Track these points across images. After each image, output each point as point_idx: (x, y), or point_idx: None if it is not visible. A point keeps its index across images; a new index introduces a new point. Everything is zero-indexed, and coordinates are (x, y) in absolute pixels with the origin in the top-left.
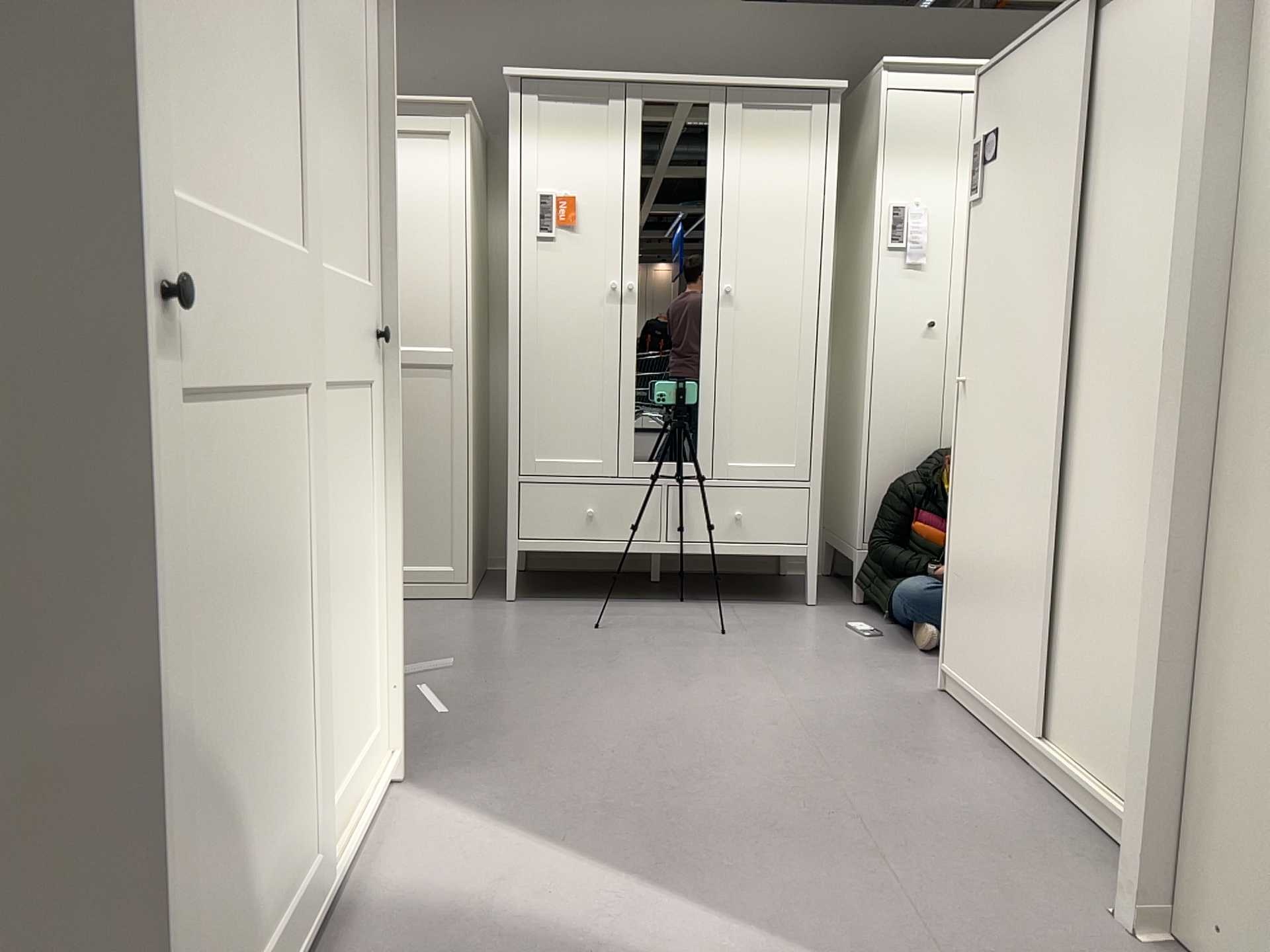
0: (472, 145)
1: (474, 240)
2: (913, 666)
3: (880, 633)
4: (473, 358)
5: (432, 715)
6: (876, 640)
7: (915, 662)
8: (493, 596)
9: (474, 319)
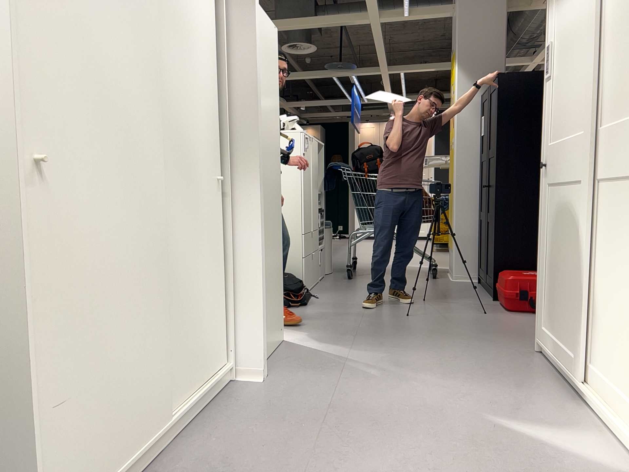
0: None
1: None
2: None
3: None
4: None
5: None
6: None
7: None
8: None
9: None
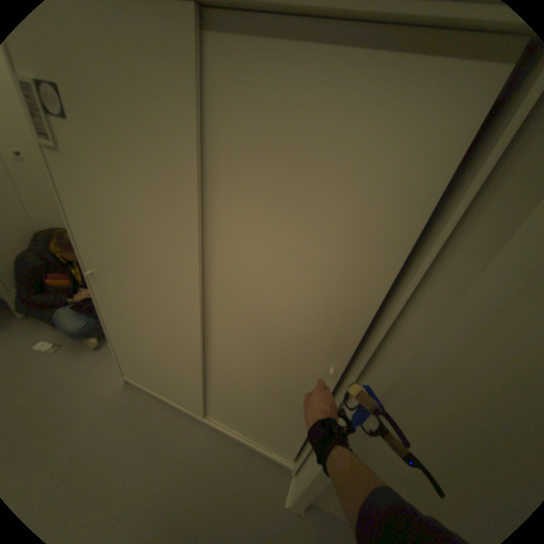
0: None
1: None
2: (95, 367)
3: (56, 344)
4: None
5: None
6: (59, 354)
7: (93, 362)
8: None
9: None
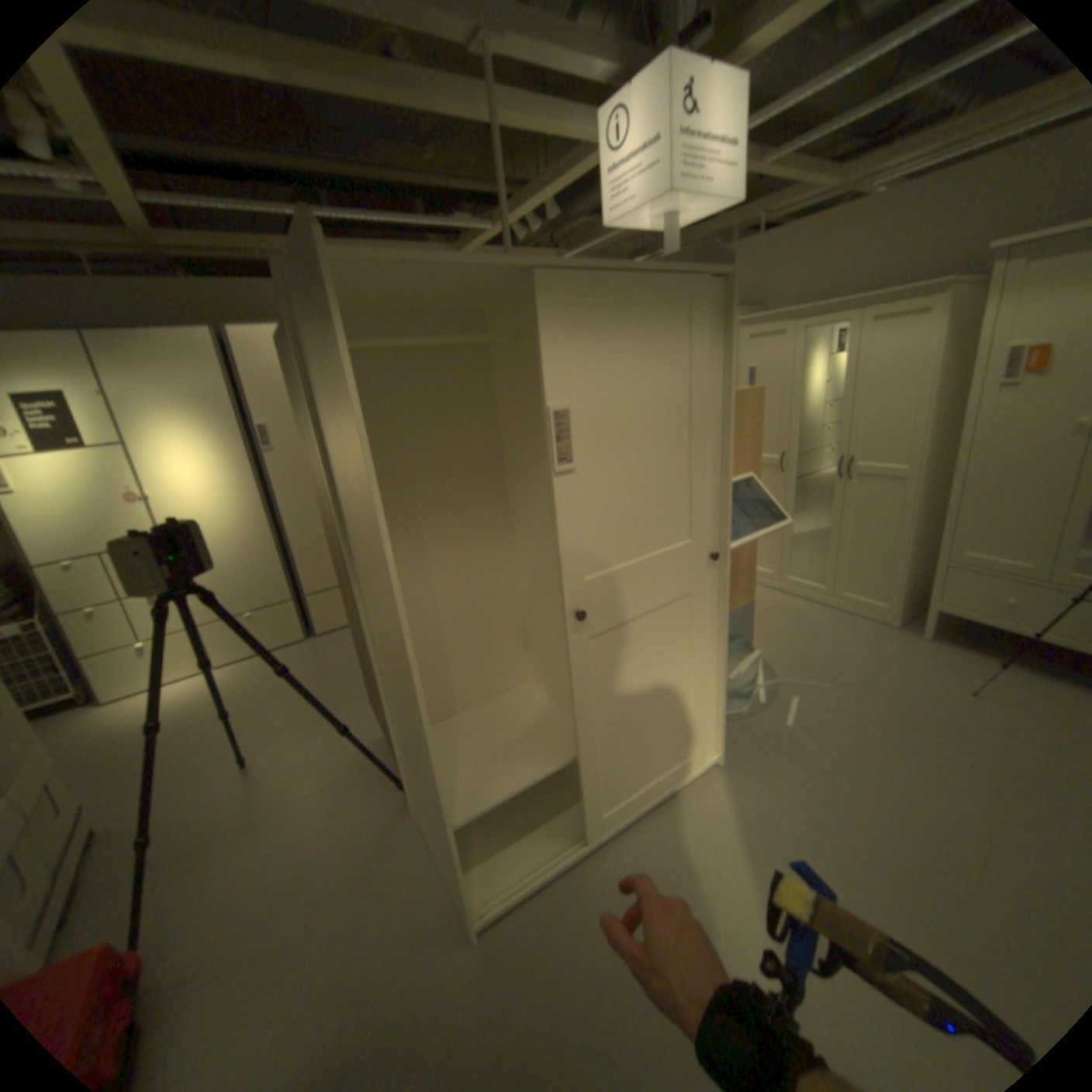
0: (951, 314)
1: (942, 388)
2: None
3: None
4: (926, 474)
5: (784, 724)
6: None
7: None
8: (918, 632)
9: (933, 446)
